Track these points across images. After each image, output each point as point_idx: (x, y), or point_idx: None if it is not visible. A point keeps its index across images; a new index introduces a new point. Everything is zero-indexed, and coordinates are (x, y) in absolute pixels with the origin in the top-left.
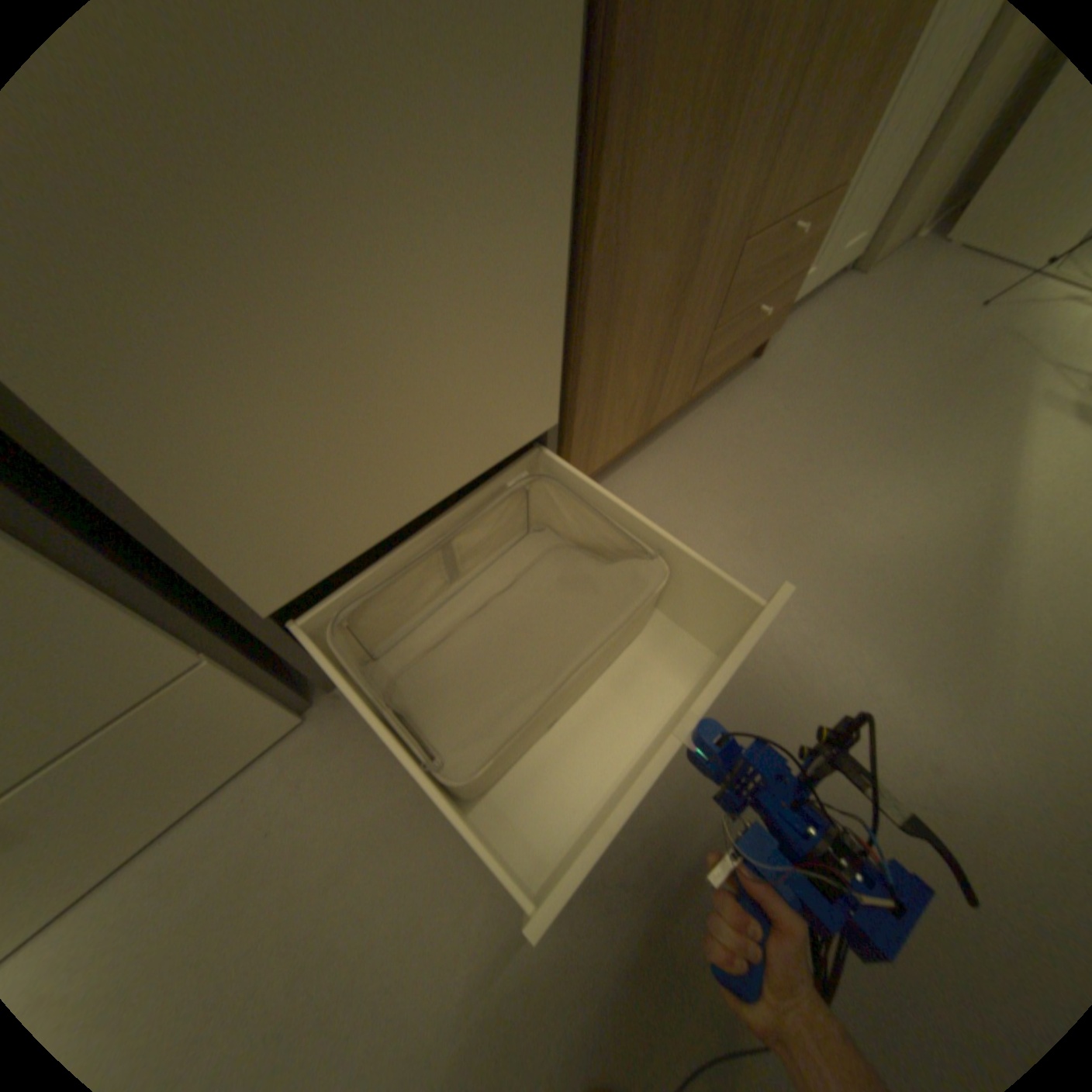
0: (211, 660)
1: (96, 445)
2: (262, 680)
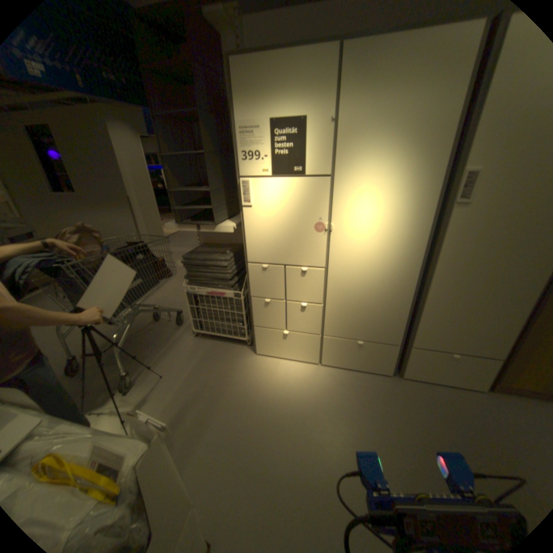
0: (400, 348)
1: (425, 313)
2: (397, 360)
